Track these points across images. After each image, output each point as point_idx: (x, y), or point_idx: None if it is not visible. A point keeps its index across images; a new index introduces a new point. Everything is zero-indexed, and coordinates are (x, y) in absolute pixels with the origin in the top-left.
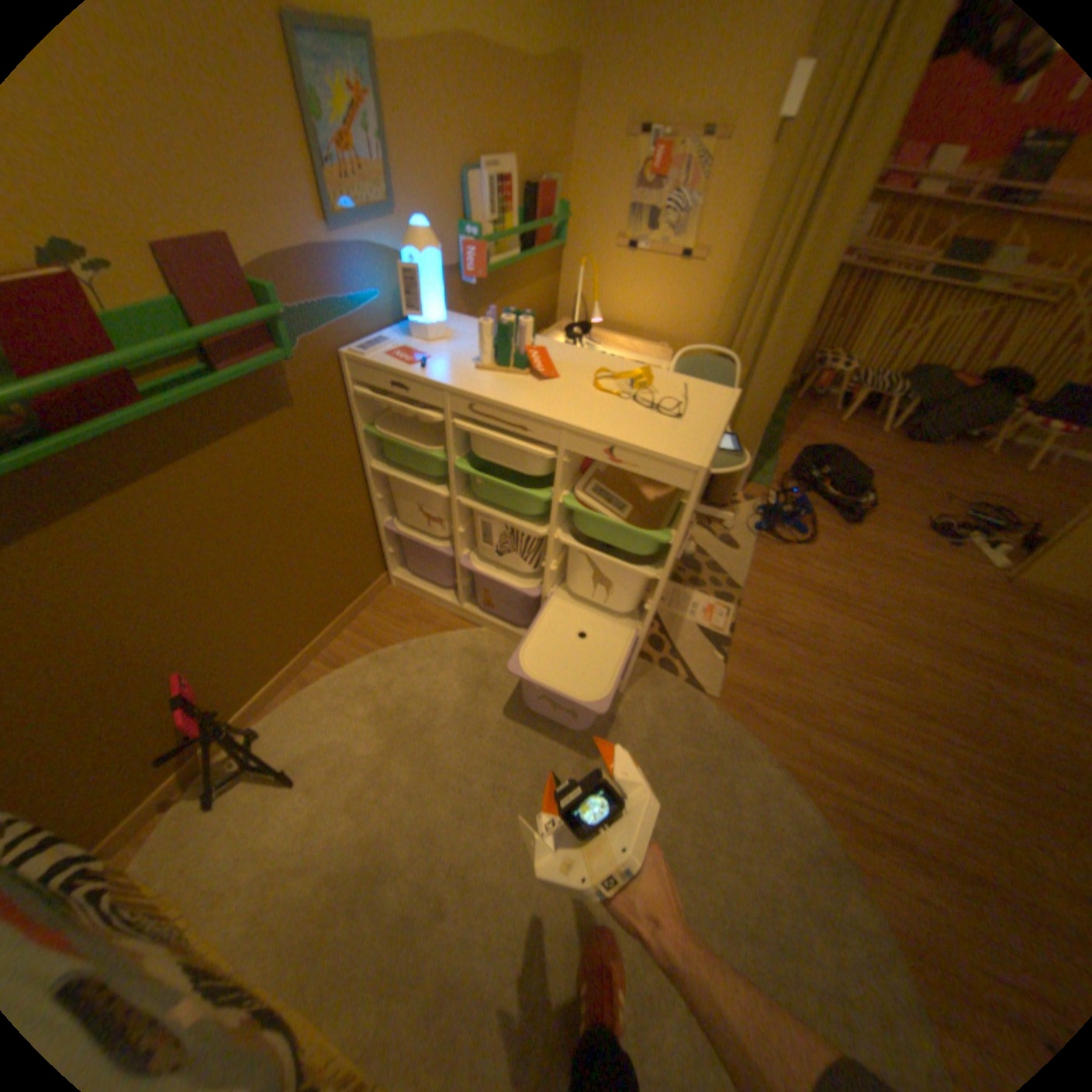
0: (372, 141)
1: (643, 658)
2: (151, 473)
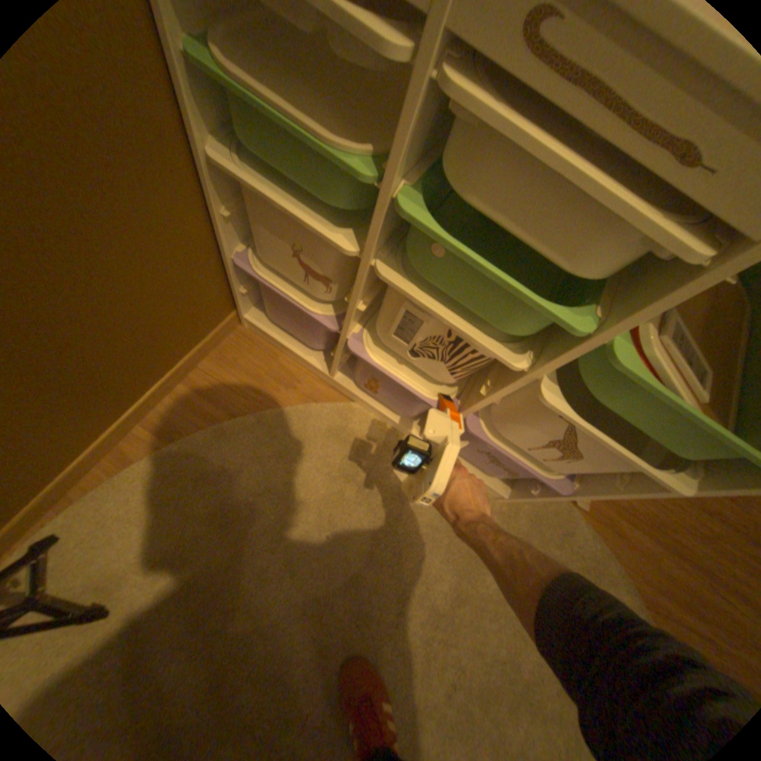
0: None
1: None
2: None
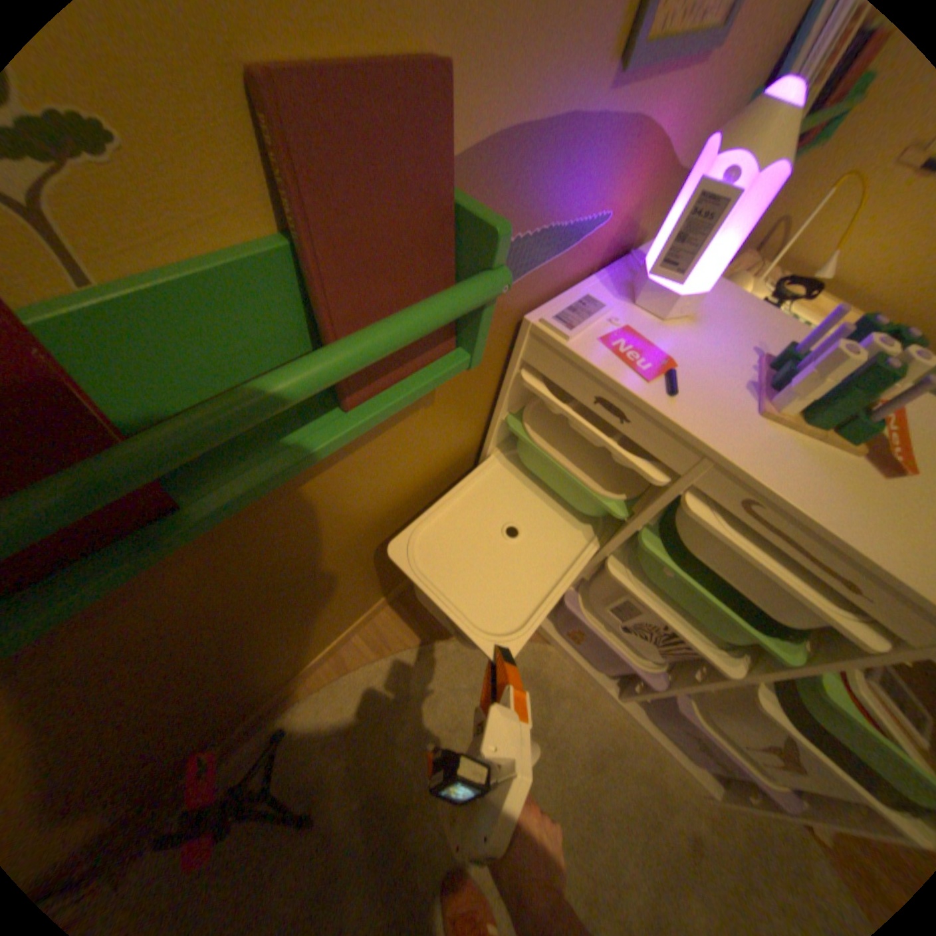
0: None
1: None
2: (188, 557)
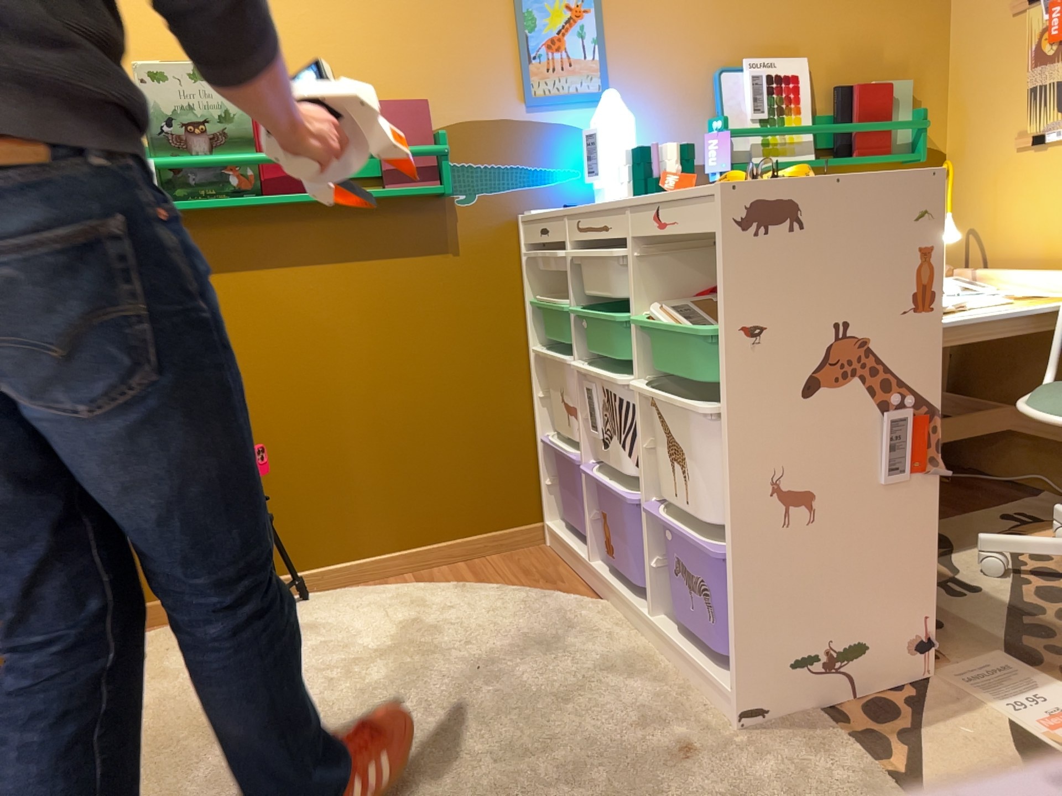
0: (587, 46)
1: (829, 718)
2: (318, 262)
